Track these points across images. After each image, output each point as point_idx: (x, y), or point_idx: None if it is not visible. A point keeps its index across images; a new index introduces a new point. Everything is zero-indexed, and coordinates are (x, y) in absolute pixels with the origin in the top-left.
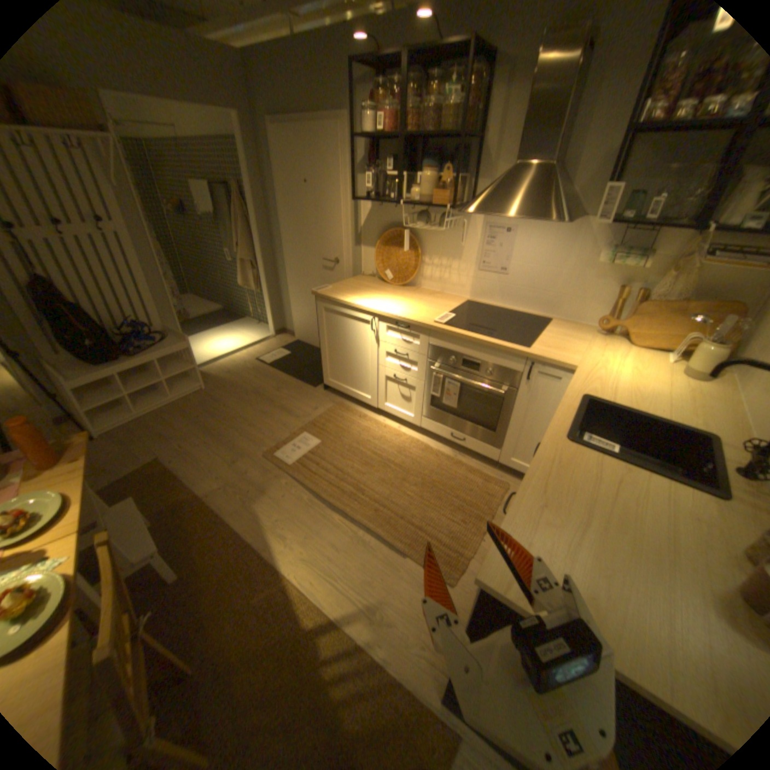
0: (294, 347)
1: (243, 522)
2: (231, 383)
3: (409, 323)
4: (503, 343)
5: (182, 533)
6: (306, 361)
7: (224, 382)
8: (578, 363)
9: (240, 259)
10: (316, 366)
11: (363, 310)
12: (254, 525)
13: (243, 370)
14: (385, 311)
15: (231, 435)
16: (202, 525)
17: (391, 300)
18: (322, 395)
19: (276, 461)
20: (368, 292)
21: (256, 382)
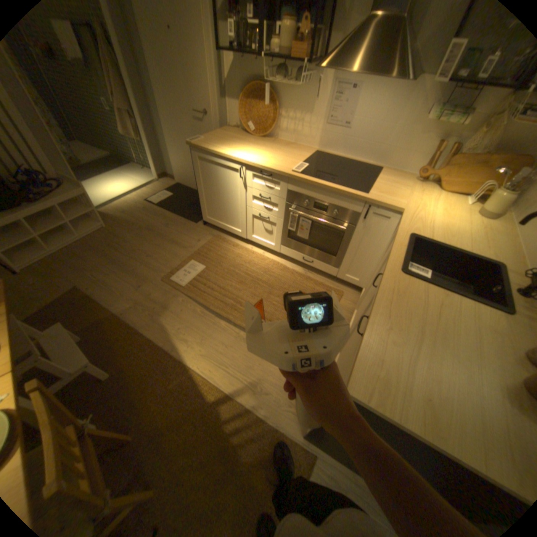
0: (175, 189)
1: (153, 332)
2: (127, 222)
3: (272, 172)
4: (348, 190)
5: (107, 344)
6: (186, 201)
7: (121, 221)
8: (405, 206)
9: (117, 109)
10: (195, 205)
11: (232, 160)
12: (162, 333)
13: (135, 210)
14: (251, 160)
15: (134, 265)
16: (121, 336)
17: (255, 150)
18: (202, 229)
19: (173, 284)
20: (235, 142)
21: (147, 220)
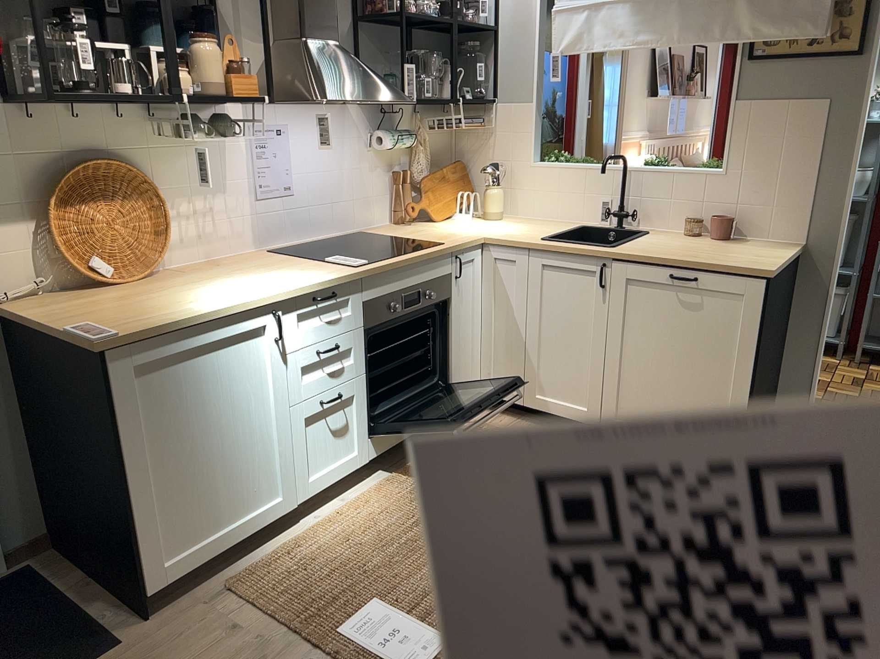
0: None
1: None
2: None
3: (335, 285)
4: (432, 249)
5: None
6: None
7: None
8: (478, 235)
9: None
10: None
11: (251, 310)
12: None
13: None
14: (289, 287)
15: None
16: None
17: (231, 284)
18: (170, 623)
19: None
20: (157, 298)
21: None
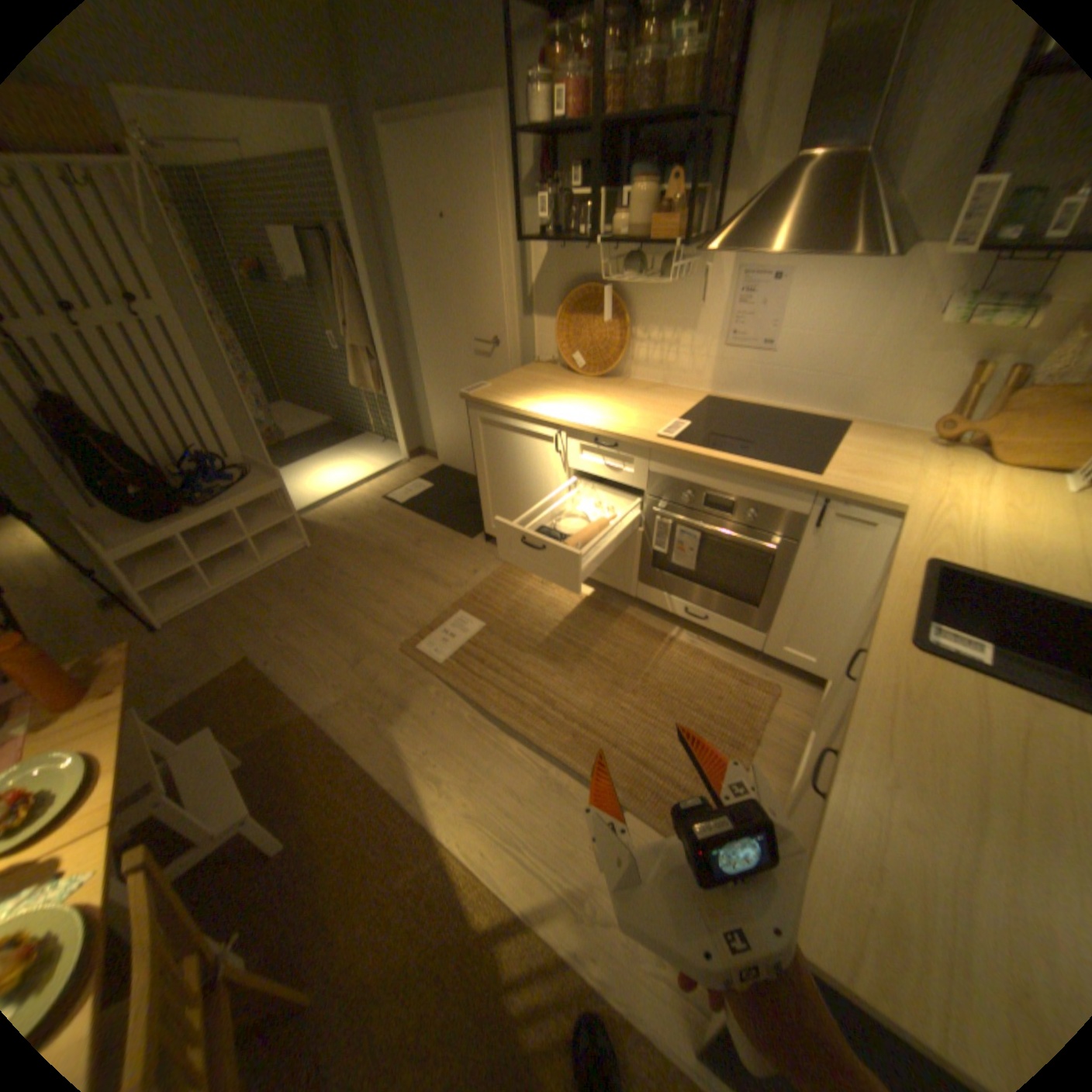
0: (437, 477)
1: (374, 756)
2: (348, 537)
3: (616, 440)
4: (775, 469)
5: (287, 776)
6: (455, 497)
7: (338, 536)
8: (908, 500)
9: (350, 346)
10: (471, 504)
11: (541, 421)
12: (391, 760)
13: (364, 515)
14: (576, 420)
15: (352, 619)
16: (314, 762)
17: (585, 402)
18: (482, 550)
19: (420, 658)
20: (547, 390)
21: (384, 534)
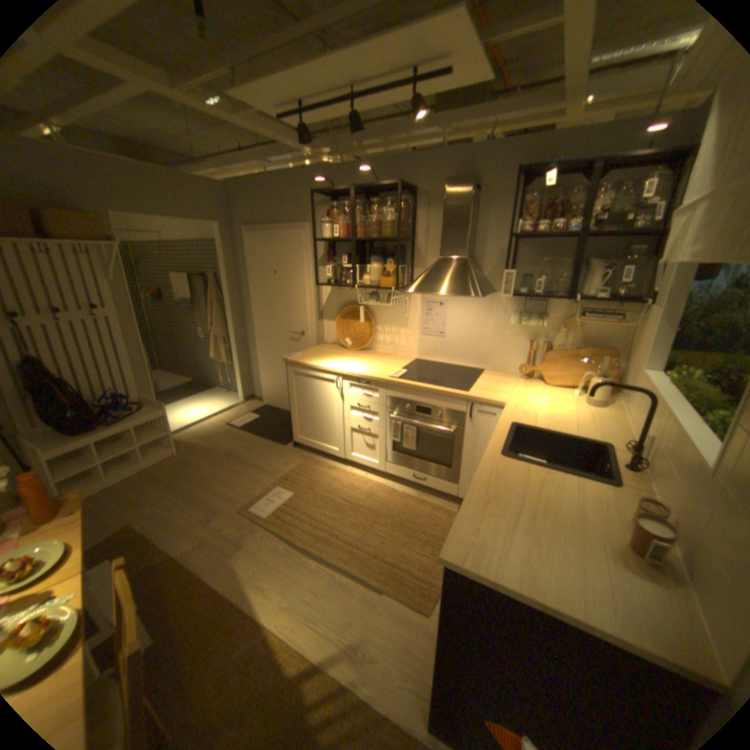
0: (263, 411)
1: (219, 578)
2: (202, 448)
3: (369, 379)
4: (447, 390)
5: (157, 597)
6: (274, 422)
7: (196, 447)
8: (506, 401)
9: (213, 336)
10: (284, 426)
11: (328, 371)
12: (231, 580)
13: (214, 434)
14: (348, 370)
15: (205, 496)
16: (177, 586)
17: (352, 362)
18: (291, 452)
19: (251, 517)
20: (332, 356)
21: (227, 445)
